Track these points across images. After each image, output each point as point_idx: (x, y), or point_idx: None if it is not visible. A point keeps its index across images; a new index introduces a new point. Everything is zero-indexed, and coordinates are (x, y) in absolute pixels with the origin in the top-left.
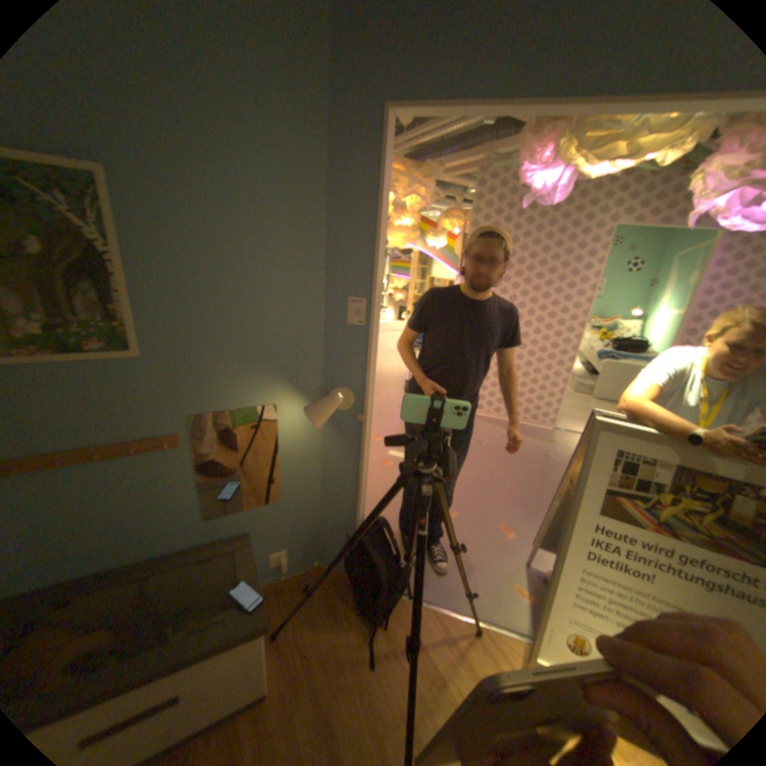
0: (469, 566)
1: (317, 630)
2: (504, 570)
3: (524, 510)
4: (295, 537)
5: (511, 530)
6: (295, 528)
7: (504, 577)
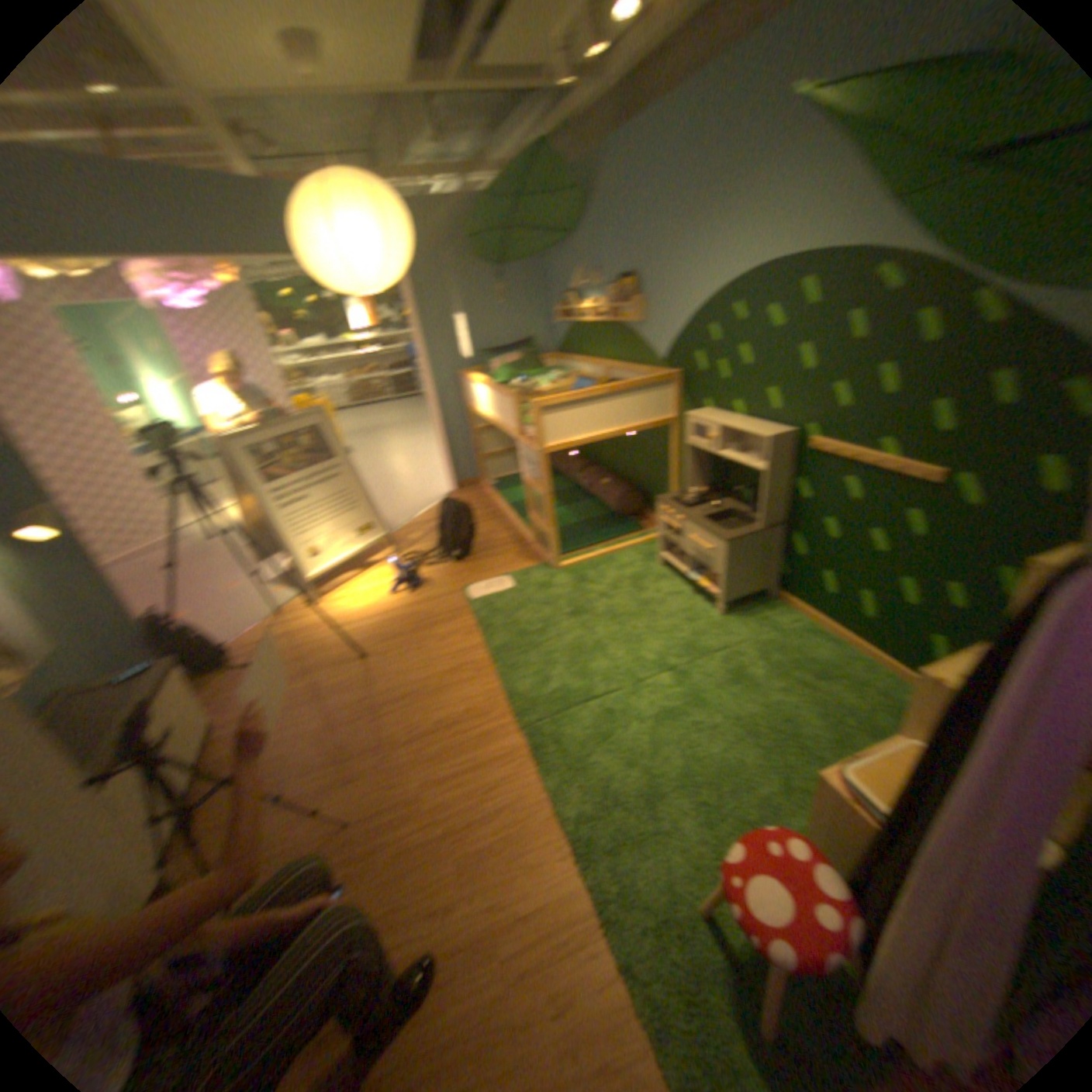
0: (237, 610)
1: (194, 699)
2: (258, 593)
3: (231, 571)
4: (98, 677)
5: (237, 582)
6: (90, 668)
7: (263, 594)
